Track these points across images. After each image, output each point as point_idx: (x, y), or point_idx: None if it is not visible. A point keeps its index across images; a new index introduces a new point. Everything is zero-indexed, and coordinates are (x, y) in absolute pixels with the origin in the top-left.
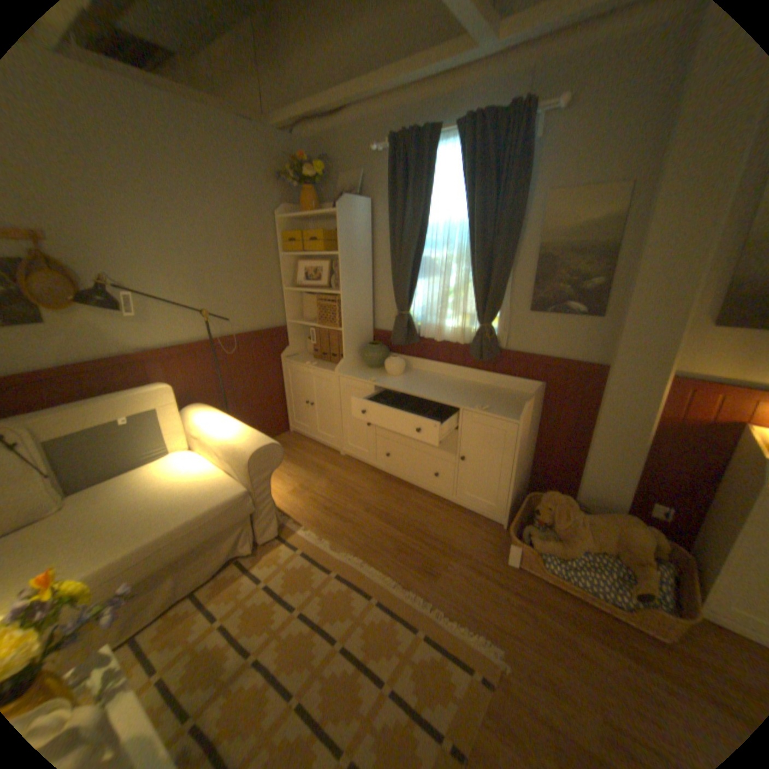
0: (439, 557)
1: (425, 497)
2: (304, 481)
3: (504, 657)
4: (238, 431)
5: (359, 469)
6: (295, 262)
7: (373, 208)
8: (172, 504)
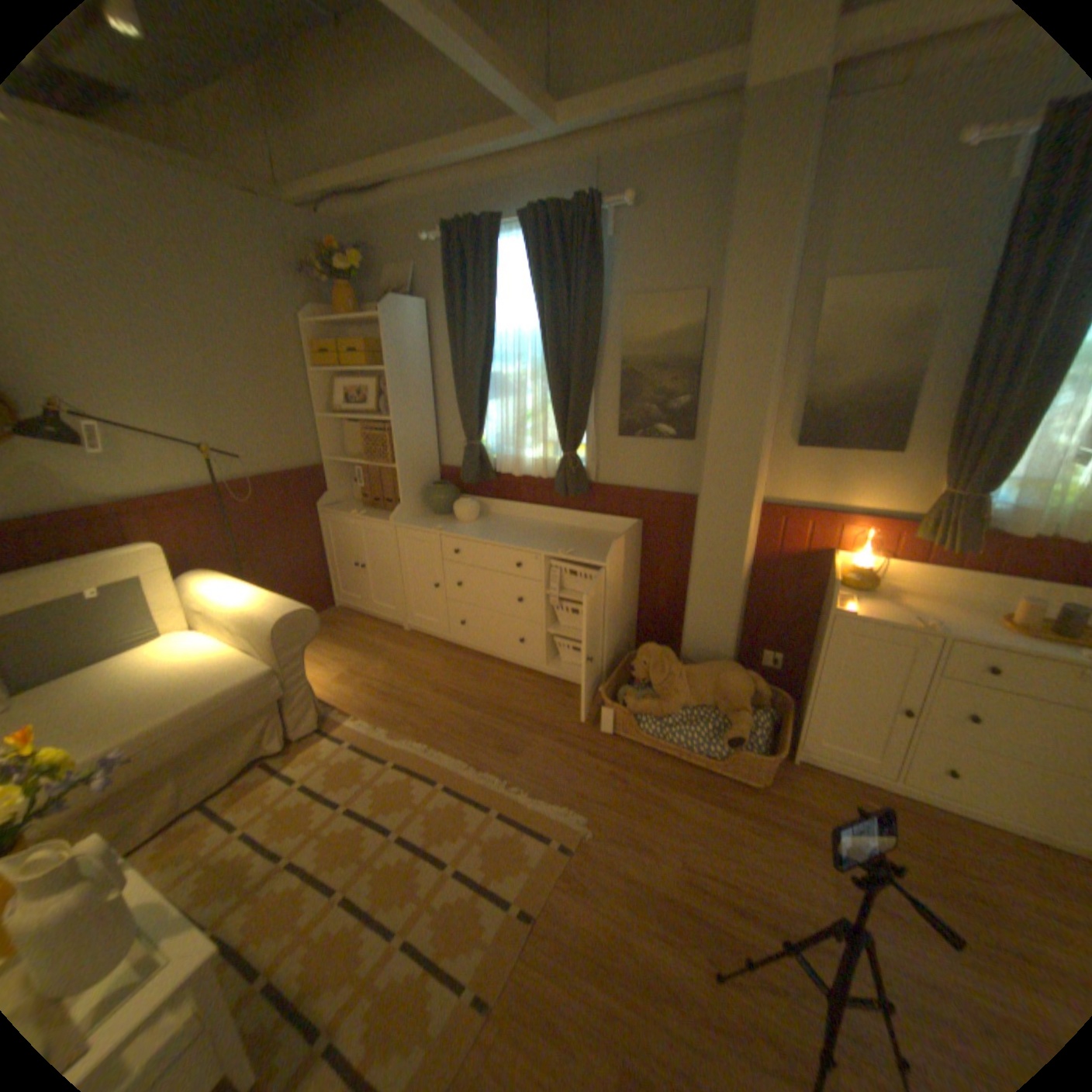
0: (522, 733)
1: (511, 671)
2: (355, 665)
3: (586, 823)
4: (257, 598)
5: (428, 646)
6: (331, 381)
7: (429, 312)
8: (169, 691)
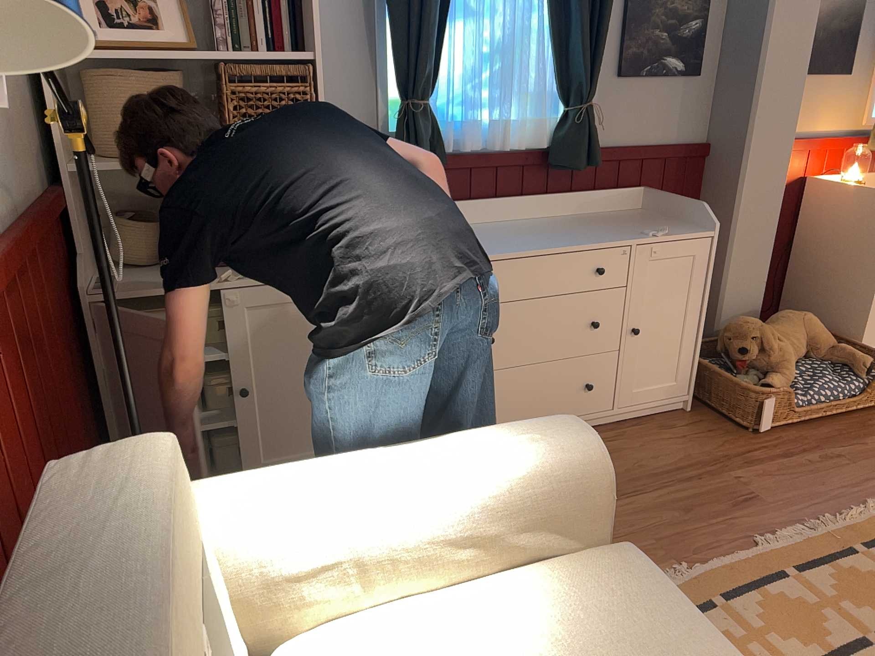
0: (716, 478)
1: None
2: None
3: None
4: (459, 447)
5: None
6: None
7: None
8: None
